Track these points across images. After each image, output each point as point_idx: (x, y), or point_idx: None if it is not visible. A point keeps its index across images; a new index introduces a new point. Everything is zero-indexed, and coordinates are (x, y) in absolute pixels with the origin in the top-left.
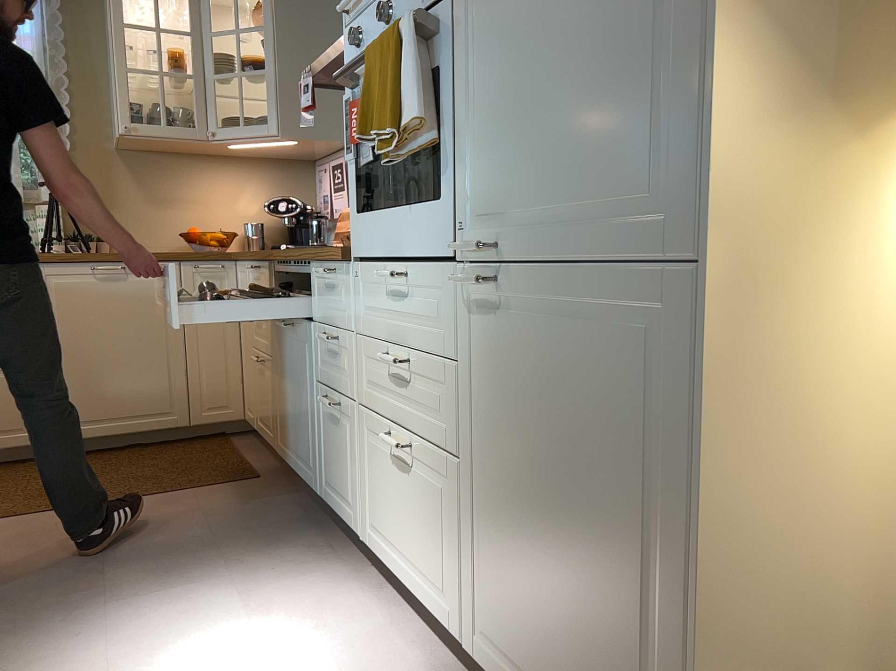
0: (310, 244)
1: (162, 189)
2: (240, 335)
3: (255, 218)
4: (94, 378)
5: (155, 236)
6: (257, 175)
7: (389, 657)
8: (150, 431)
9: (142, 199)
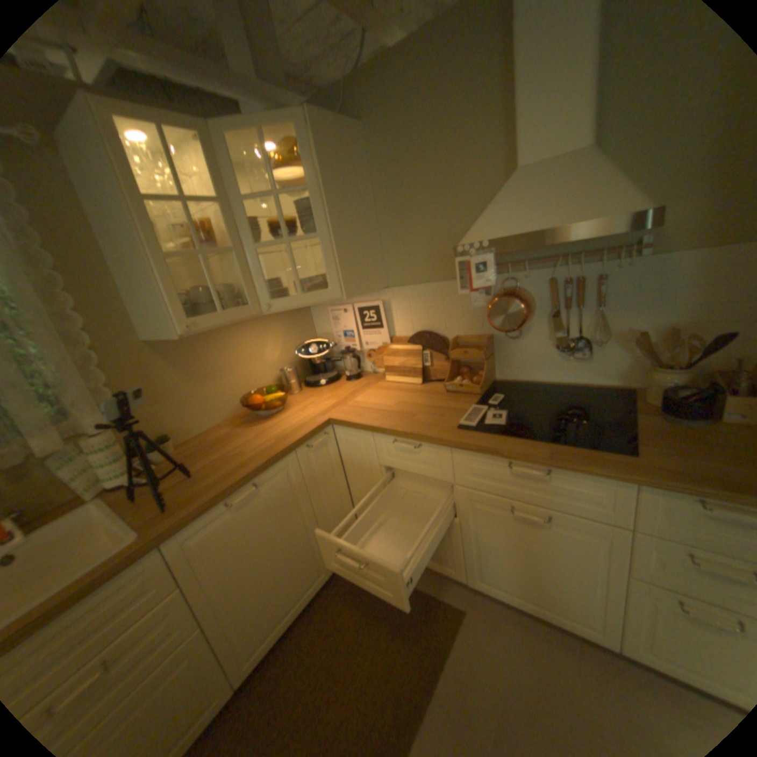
0: (349, 375)
1: (200, 366)
2: (351, 482)
3: (279, 362)
4: (258, 600)
5: (207, 412)
6: (272, 324)
7: None
8: (310, 601)
9: (184, 382)
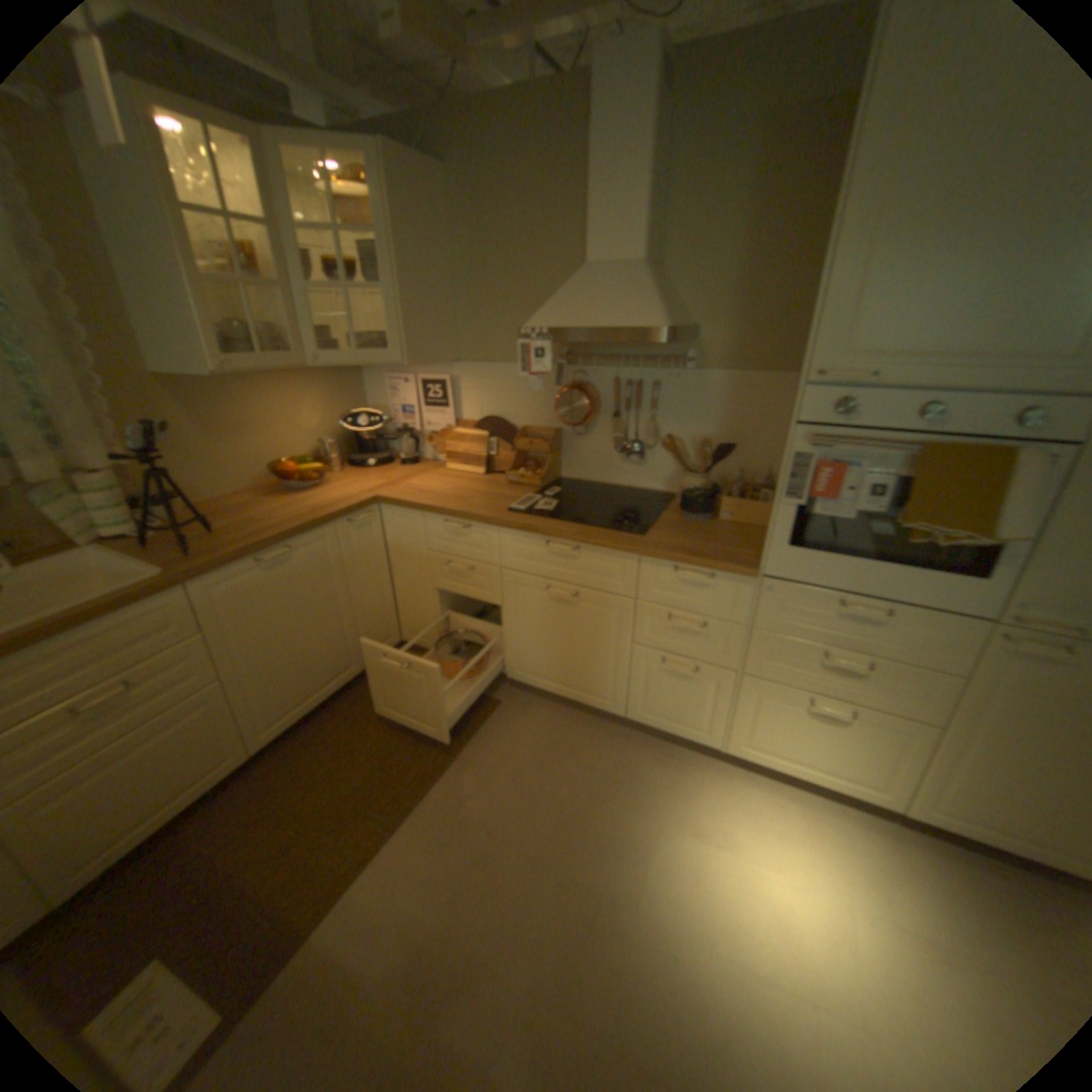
0: (403, 459)
1: (217, 419)
2: (393, 573)
3: (316, 432)
4: (280, 672)
5: (222, 476)
6: (310, 383)
7: (828, 828)
8: (335, 691)
9: (196, 434)
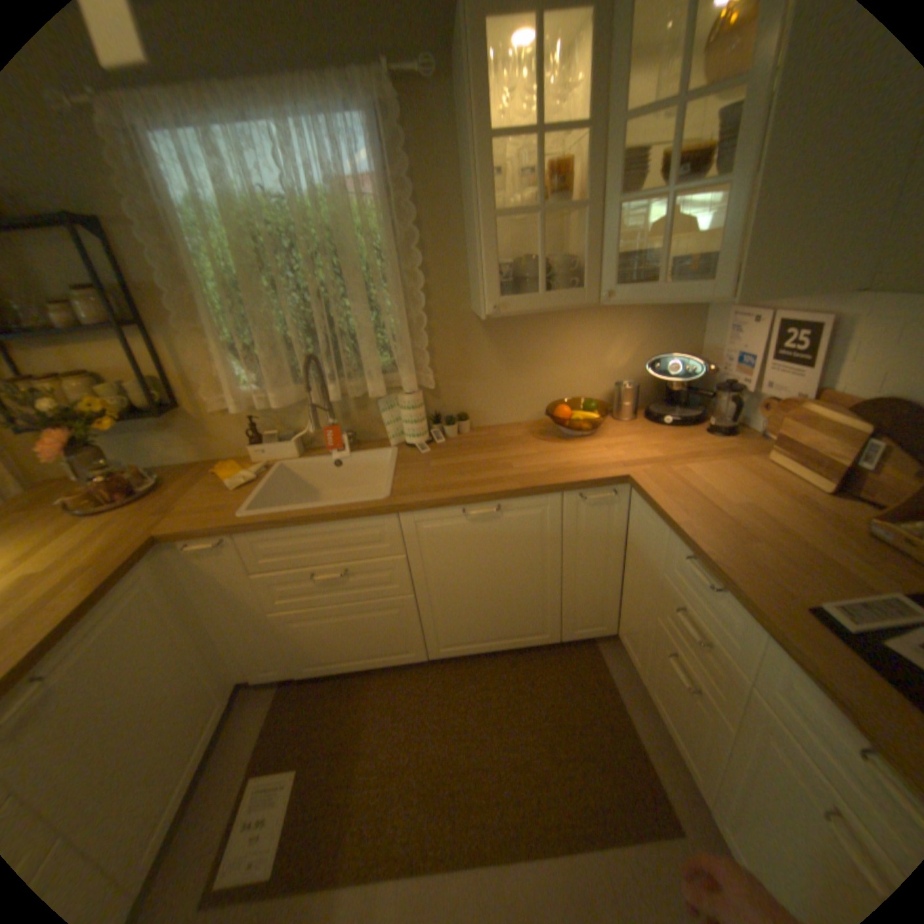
0: (714, 426)
1: (522, 352)
2: (628, 566)
3: (624, 372)
4: (469, 610)
5: (514, 405)
6: (634, 316)
7: None
8: (522, 648)
9: (501, 366)
